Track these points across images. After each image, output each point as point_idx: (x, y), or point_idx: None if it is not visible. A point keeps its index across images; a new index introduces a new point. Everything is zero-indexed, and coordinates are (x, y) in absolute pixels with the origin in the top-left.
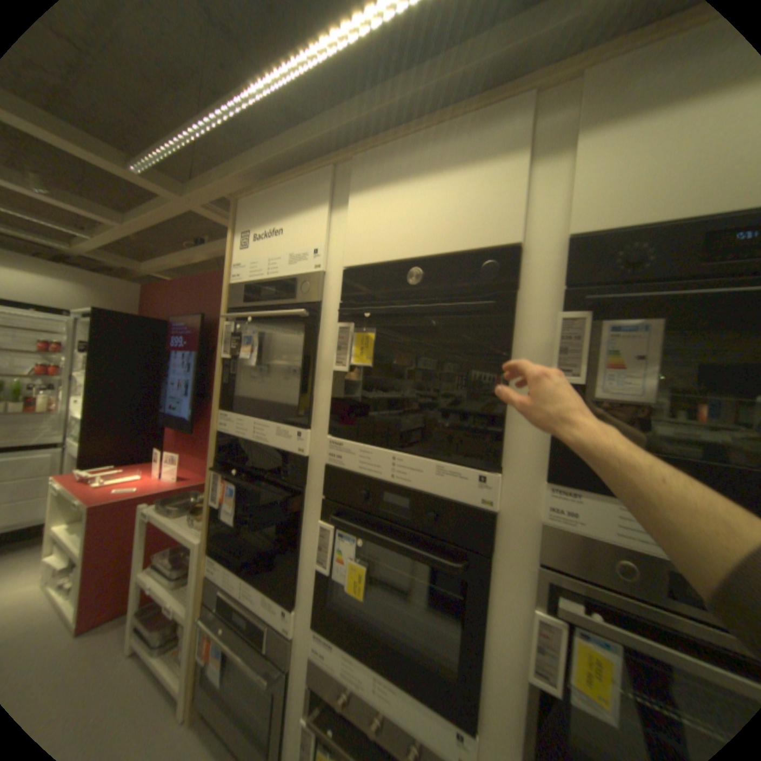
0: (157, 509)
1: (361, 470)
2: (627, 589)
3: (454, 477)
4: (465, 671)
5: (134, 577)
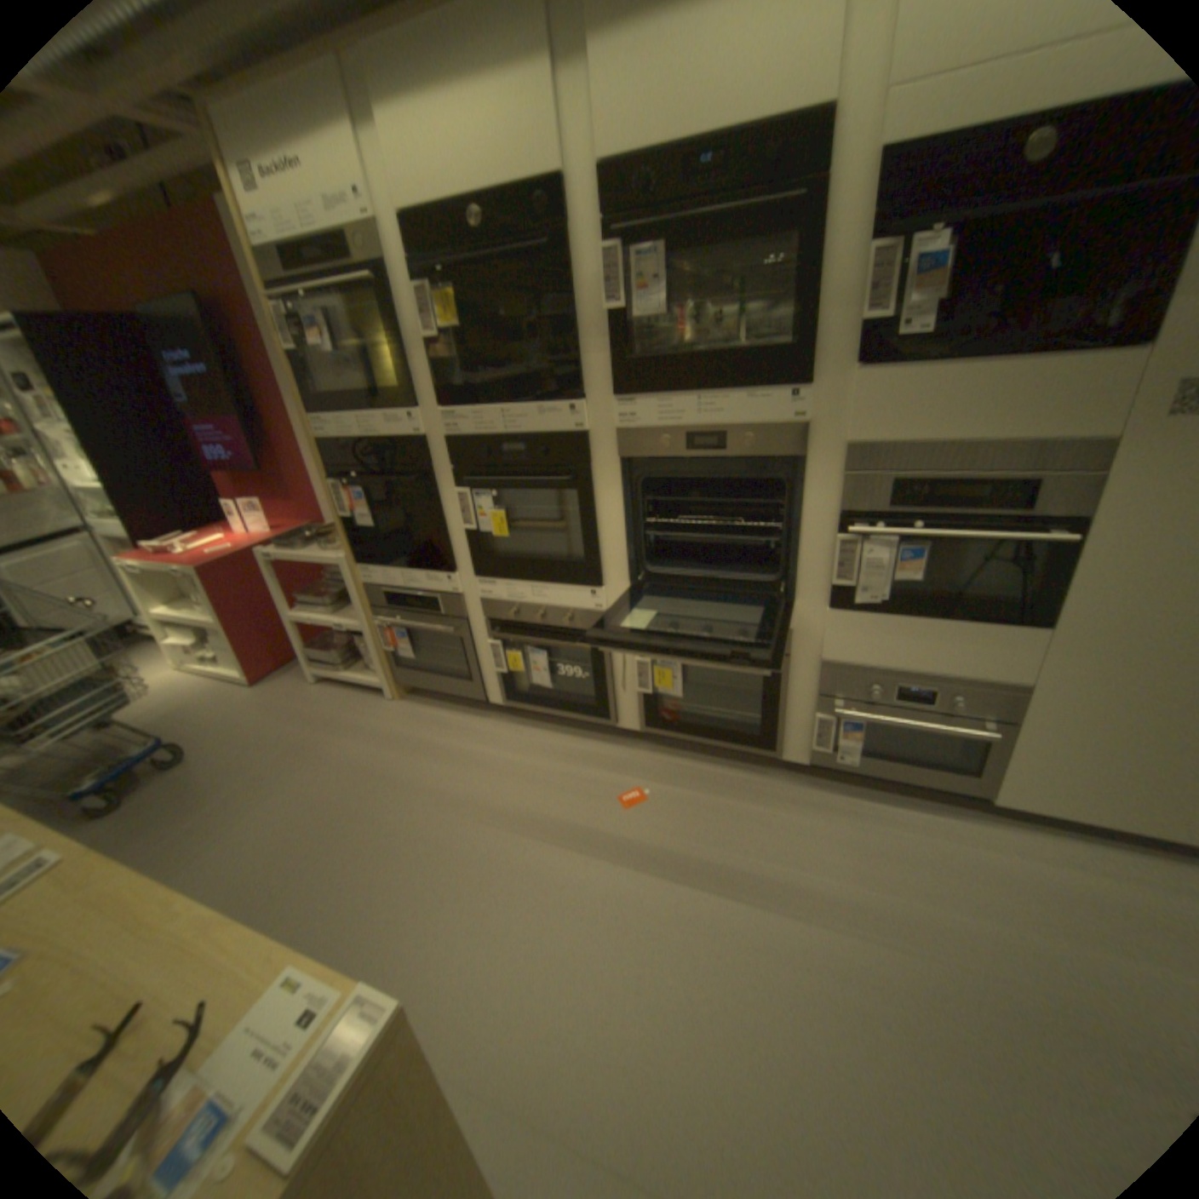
0: (274, 549)
1: (477, 433)
2: (669, 459)
3: (550, 415)
4: (587, 552)
5: (282, 619)
